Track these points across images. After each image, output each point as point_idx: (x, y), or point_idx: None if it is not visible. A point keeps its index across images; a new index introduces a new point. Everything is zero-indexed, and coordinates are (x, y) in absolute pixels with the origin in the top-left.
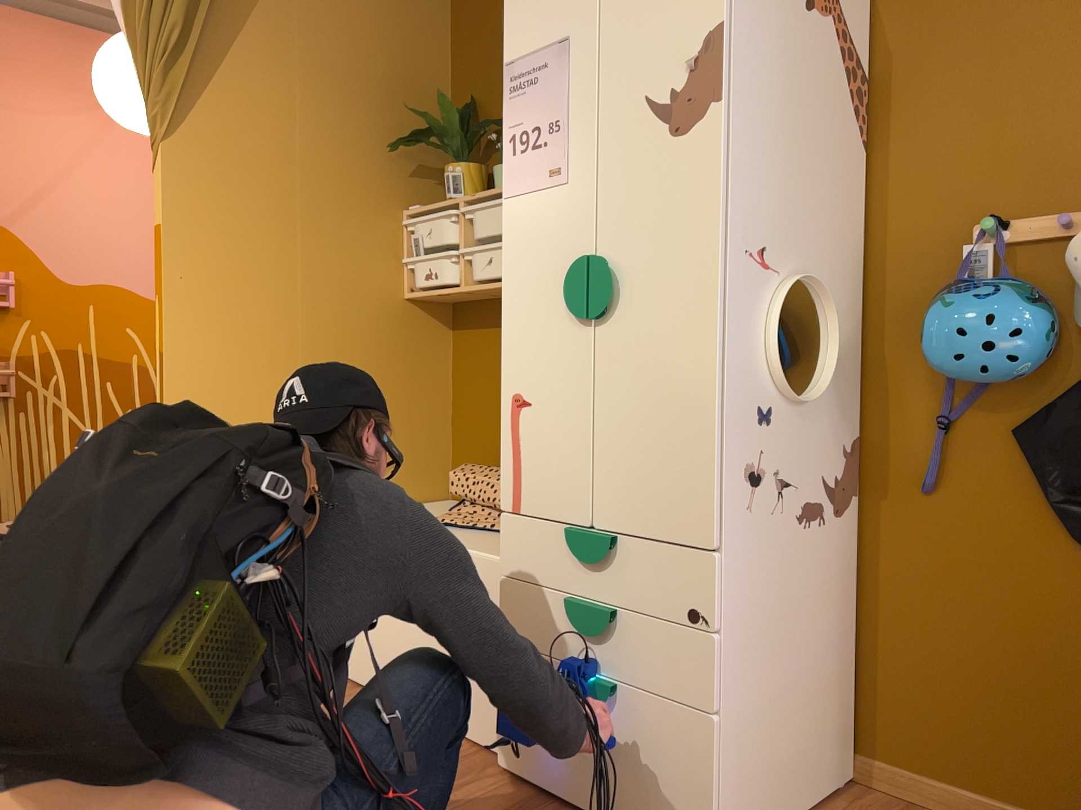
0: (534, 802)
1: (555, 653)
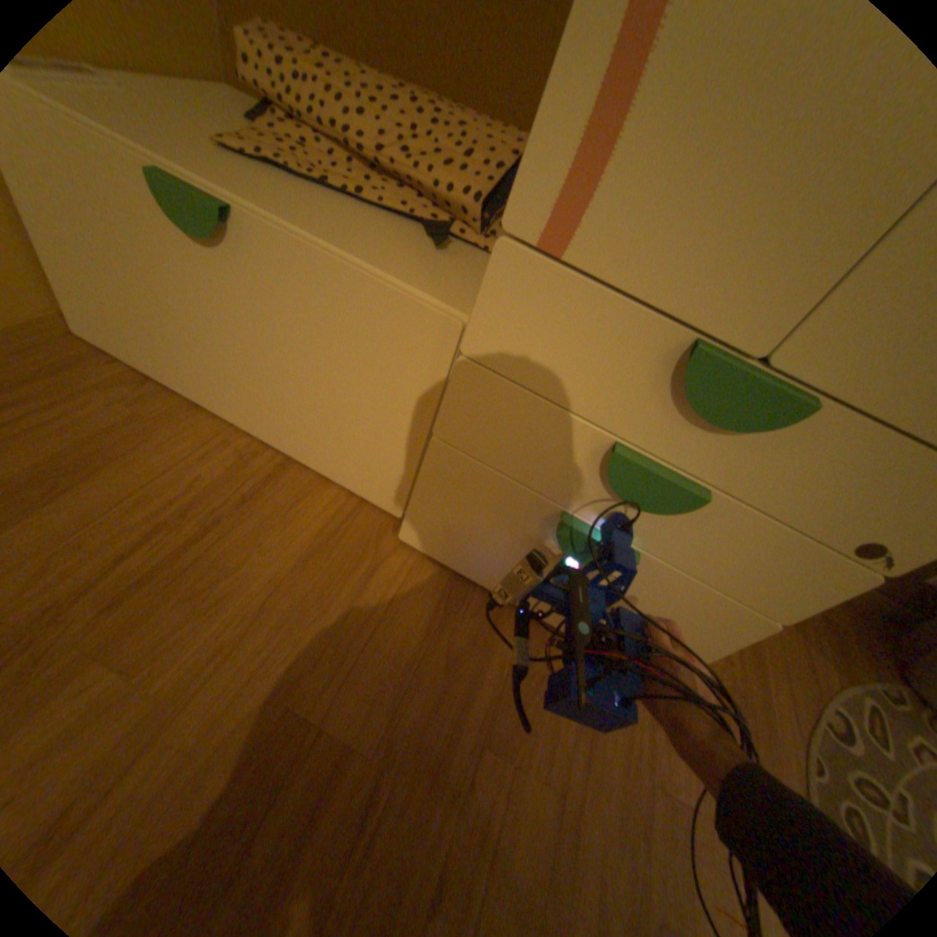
0: (457, 587)
1: (543, 483)
